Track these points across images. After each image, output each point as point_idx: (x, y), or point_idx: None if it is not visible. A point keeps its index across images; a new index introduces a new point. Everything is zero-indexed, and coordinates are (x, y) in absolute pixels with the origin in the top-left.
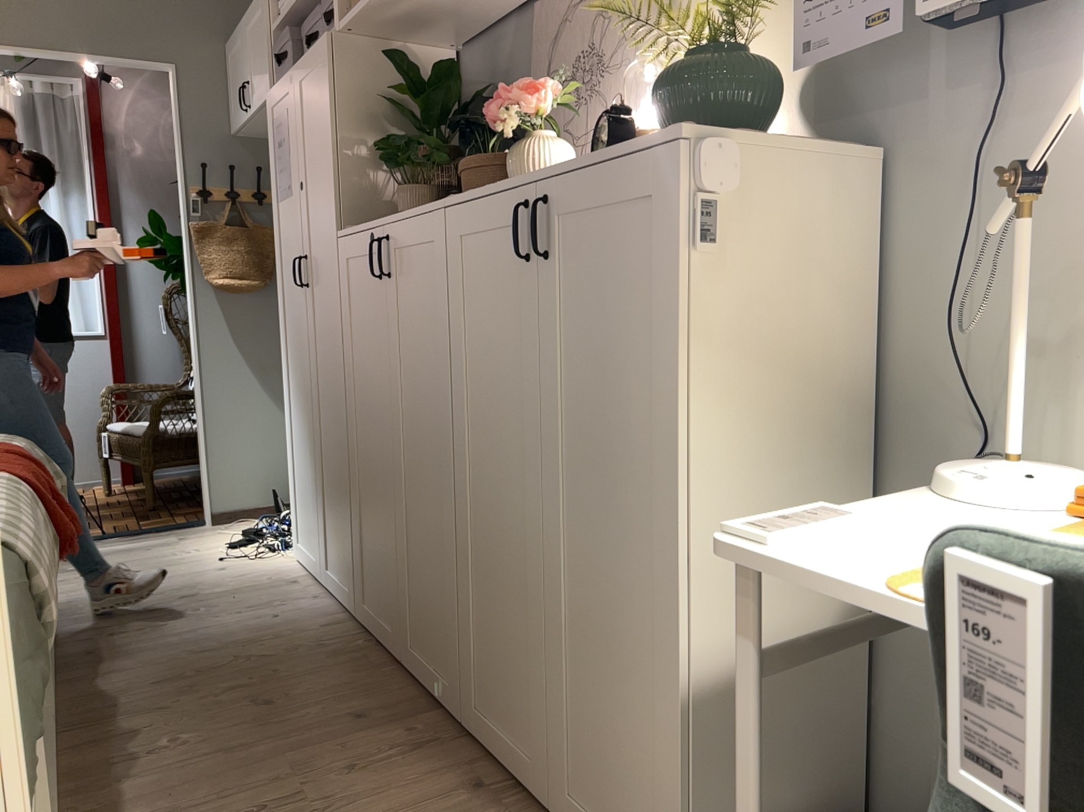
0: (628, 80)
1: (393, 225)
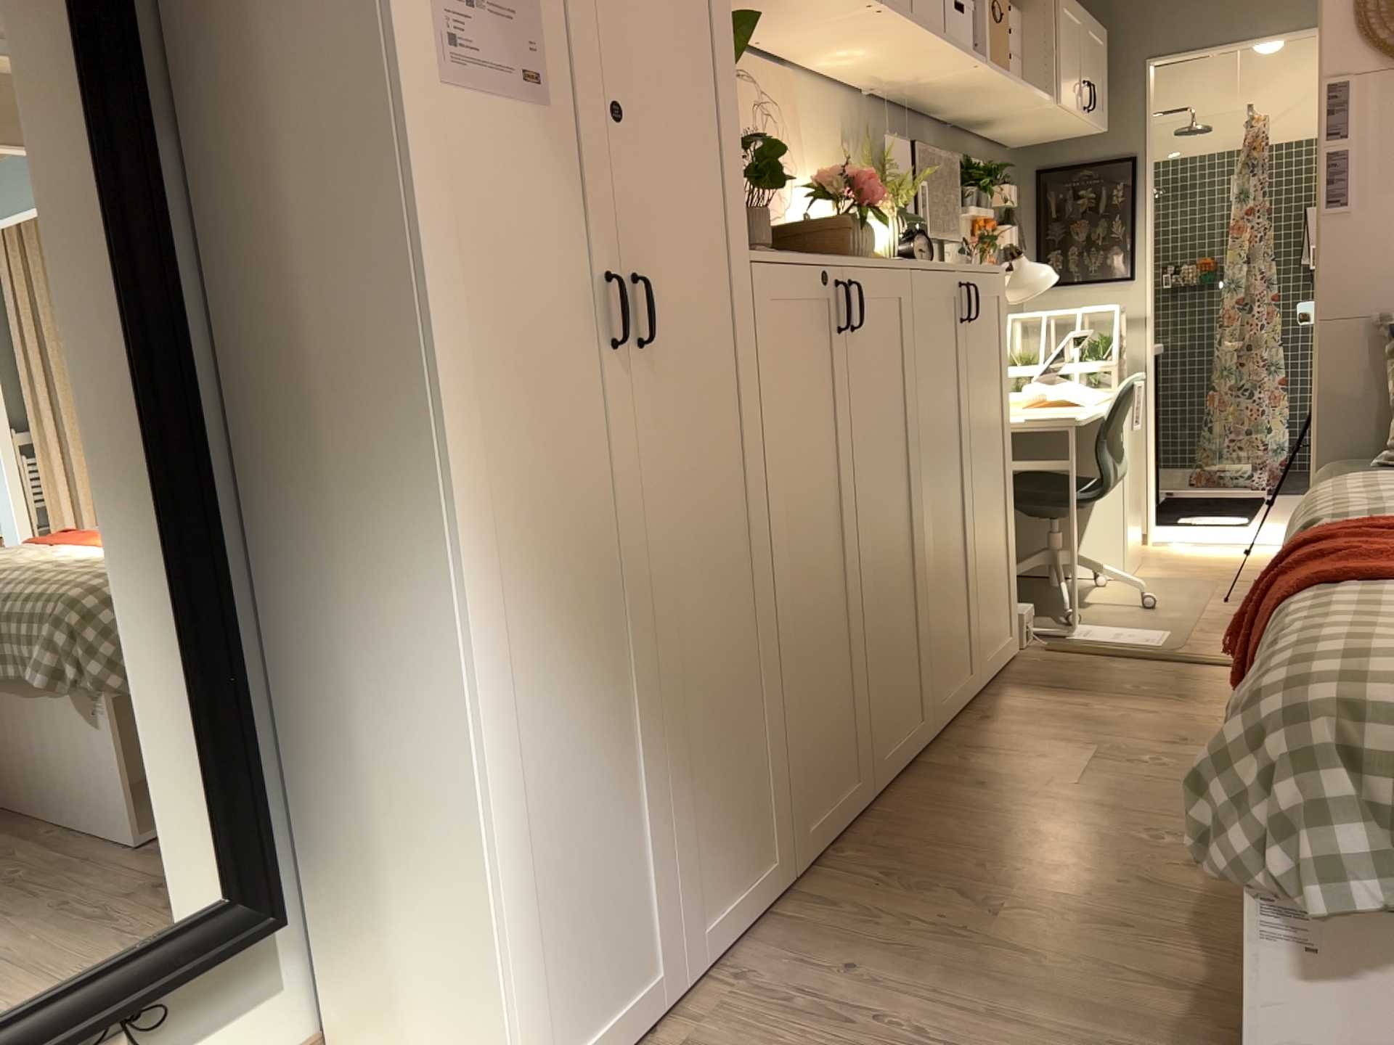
0: (795, 181)
1: (854, 267)
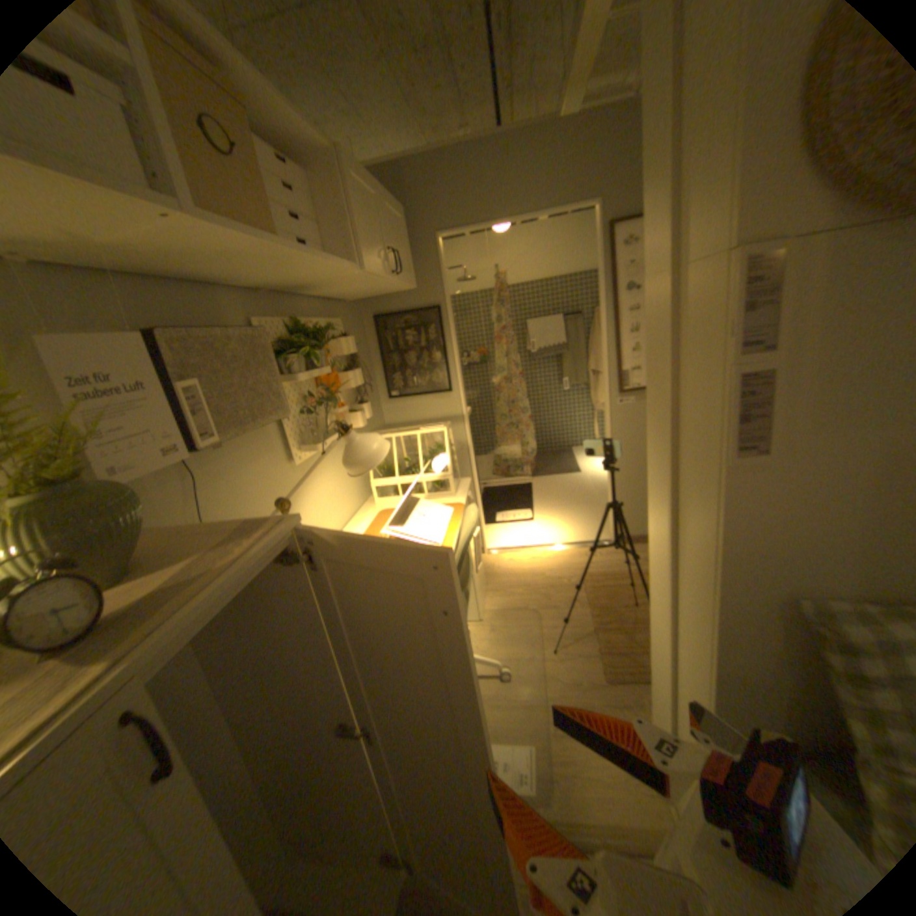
0: None
1: None
